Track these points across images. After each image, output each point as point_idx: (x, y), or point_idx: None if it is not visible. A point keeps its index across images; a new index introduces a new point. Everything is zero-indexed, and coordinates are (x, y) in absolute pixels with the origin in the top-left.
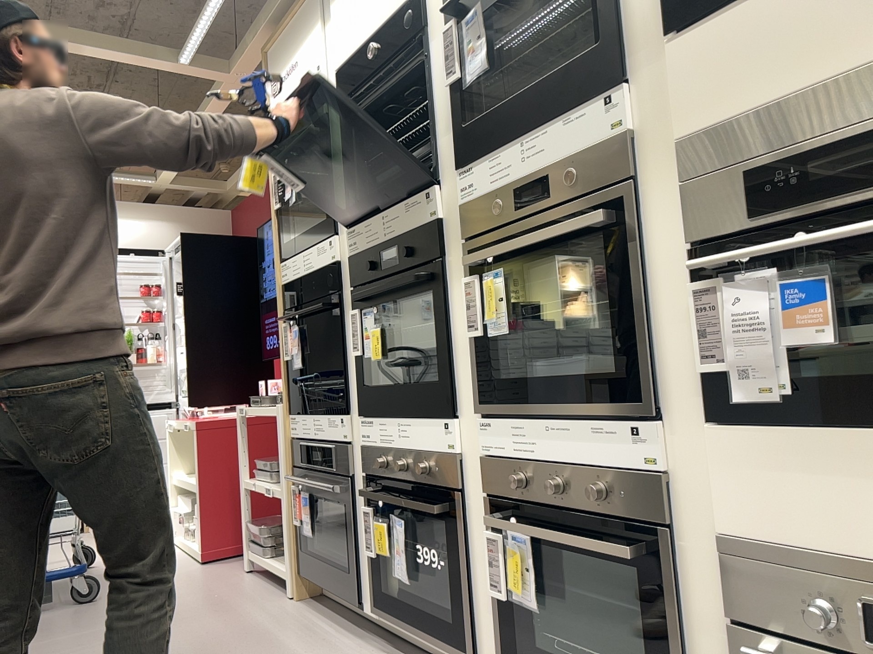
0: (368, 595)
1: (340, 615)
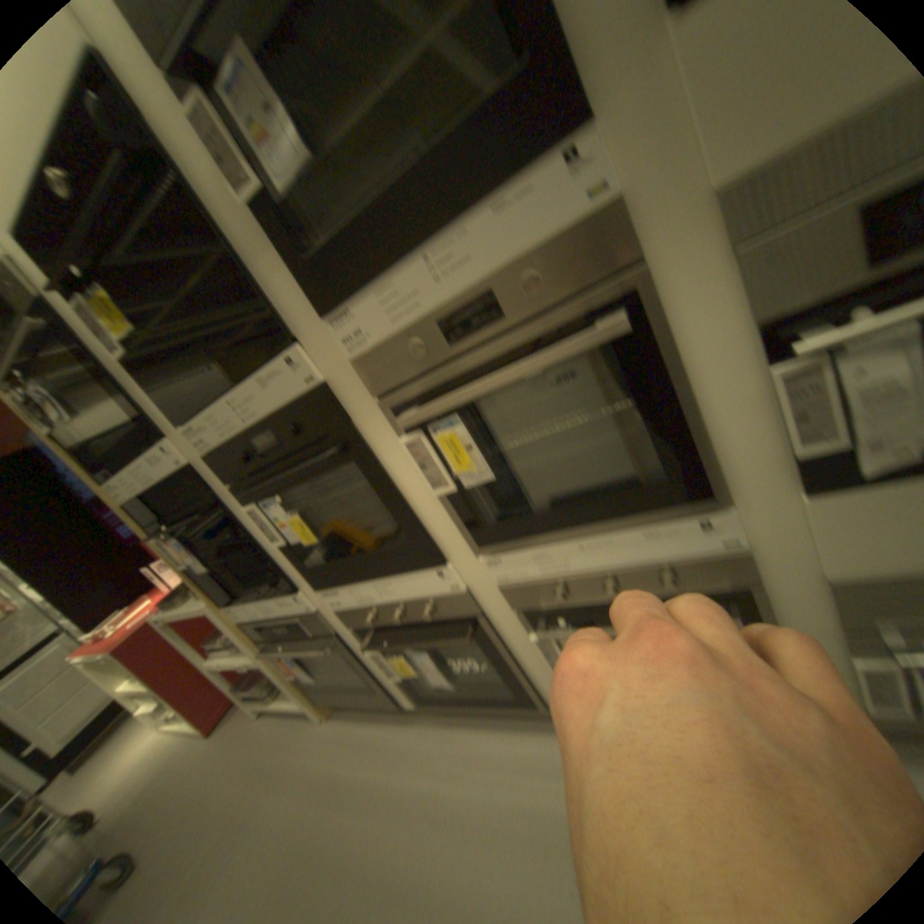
0: (405, 702)
1: (375, 715)
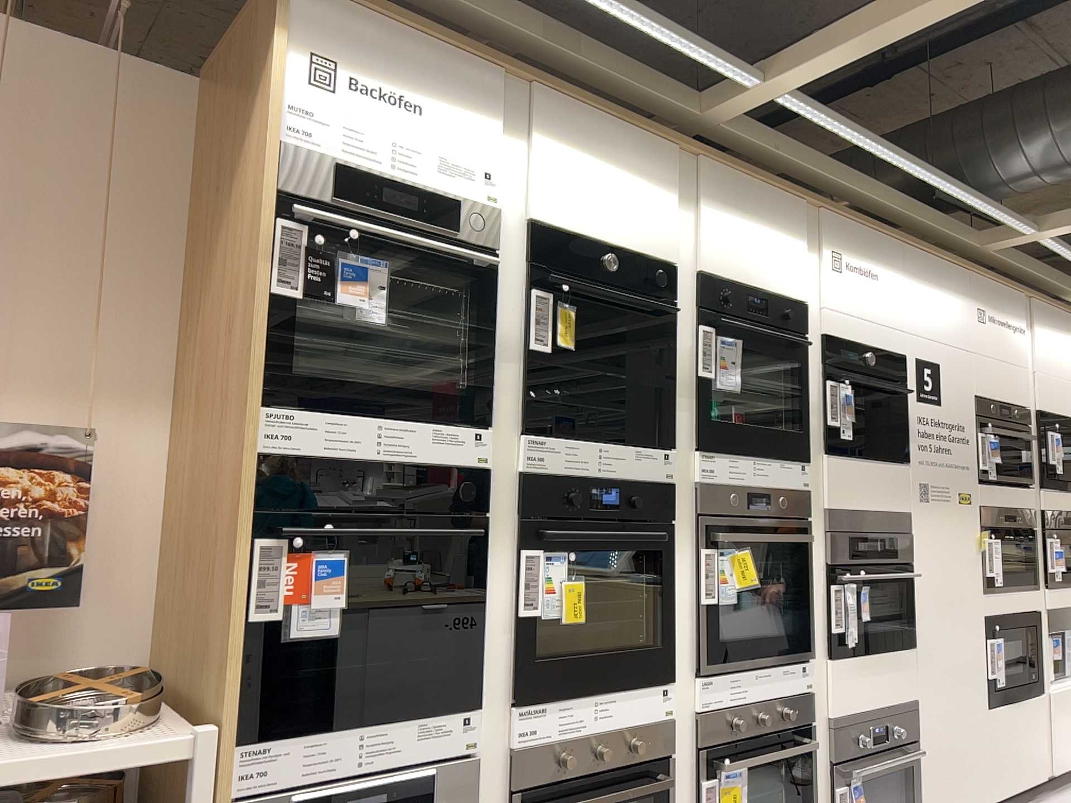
0: None
1: None
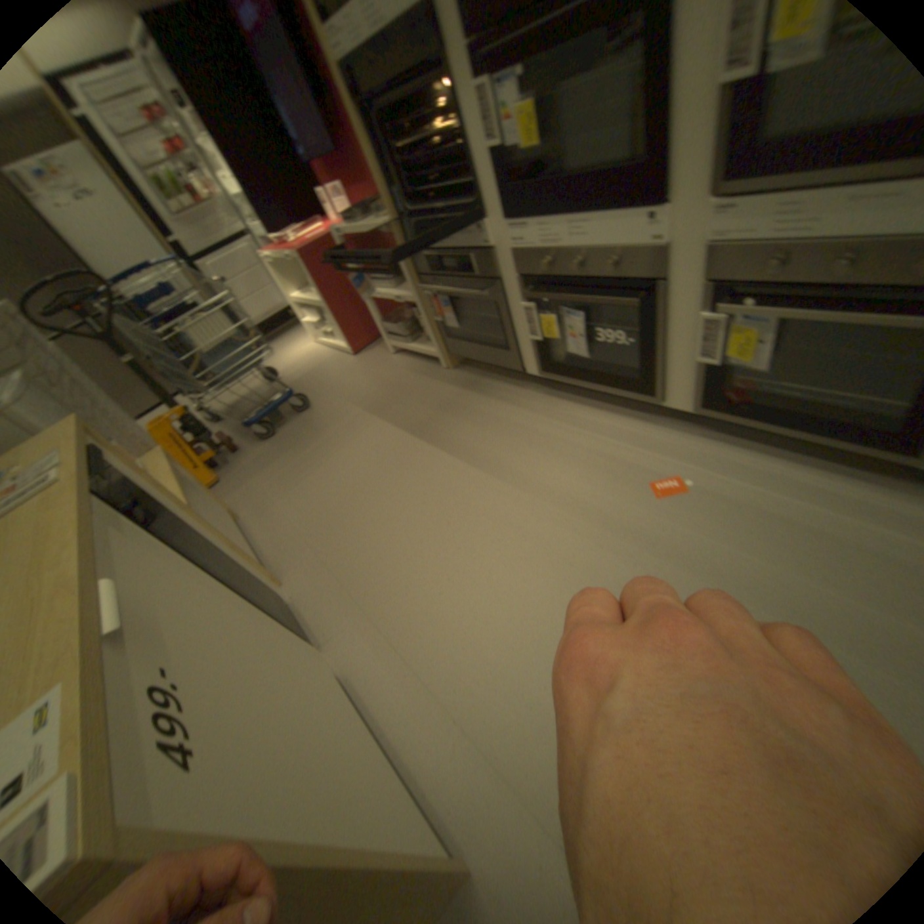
0: (529, 362)
1: (493, 373)
